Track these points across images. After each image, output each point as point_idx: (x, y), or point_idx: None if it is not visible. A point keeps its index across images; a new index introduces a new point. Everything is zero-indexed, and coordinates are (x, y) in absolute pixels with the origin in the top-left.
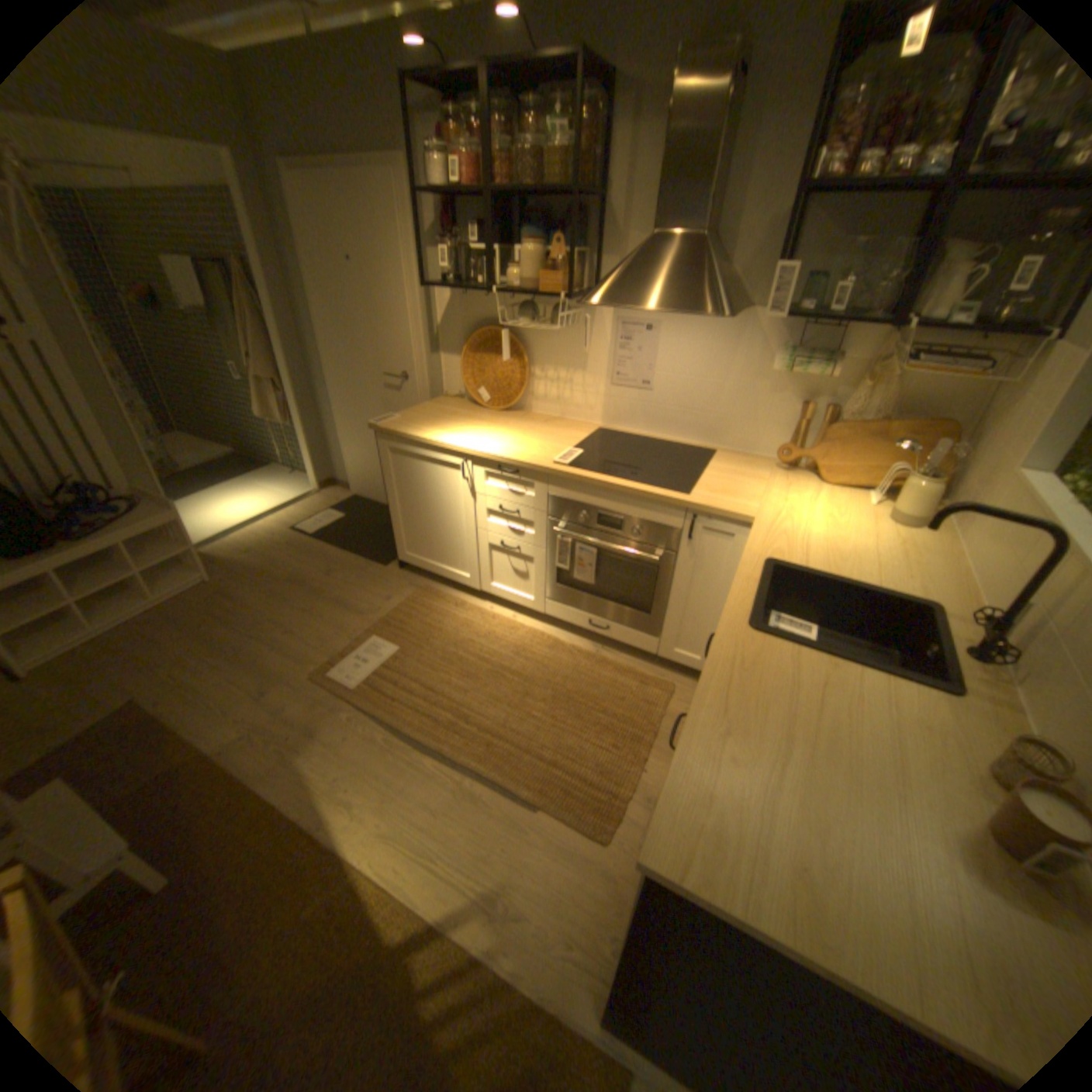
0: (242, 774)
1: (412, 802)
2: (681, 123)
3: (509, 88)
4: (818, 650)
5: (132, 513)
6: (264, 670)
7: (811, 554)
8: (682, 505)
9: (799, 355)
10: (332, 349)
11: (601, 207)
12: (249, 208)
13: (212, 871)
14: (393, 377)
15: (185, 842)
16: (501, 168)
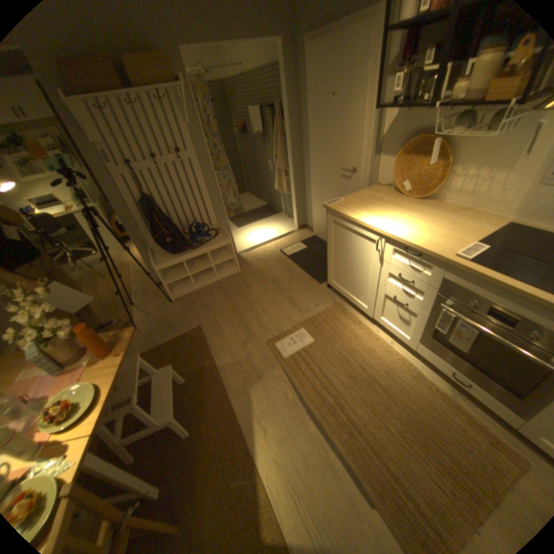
0: (227, 385)
1: (298, 450)
2: None
3: None
4: None
5: (215, 238)
6: (249, 329)
7: None
8: None
9: None
10: (316, 153)
11: None
12: (286, 71)
13: (203, 433)
14: (346, 170)
15: (198, 411)
16: None
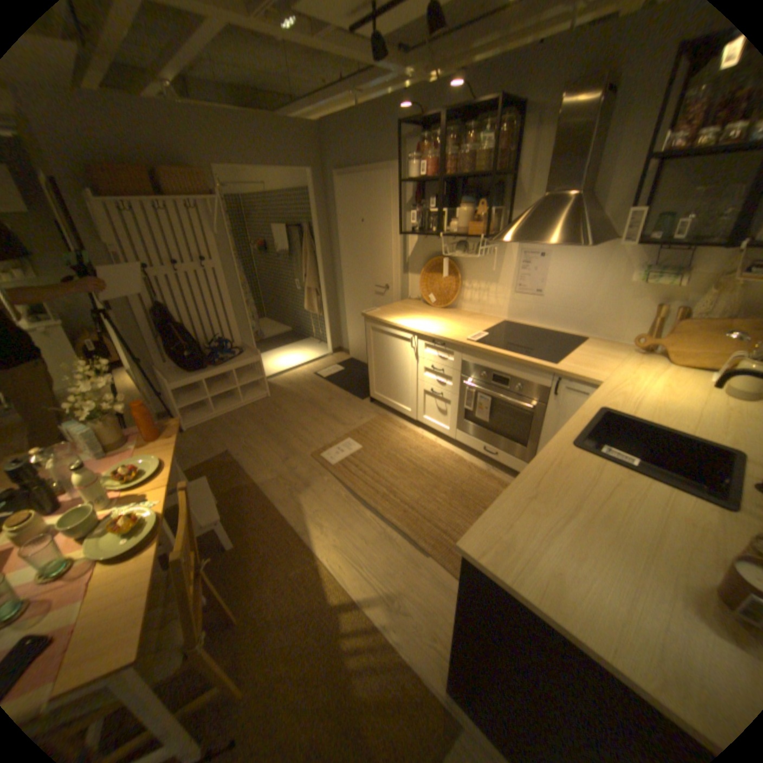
0: (271, 498)
1: (355, 534)
2: (565, 127)
3: (460, 119)
4: (621, 465)
5: (240, 356)
6: (289, 447)
7: (642, 408)
8: (550, 370)
9: (653, 270)
10: (349, 272)
11: (513, 181)
12: (315, 198)
13: (249, 542)
14: (379, 288)
15: (240, 525)
16: (452, 164)
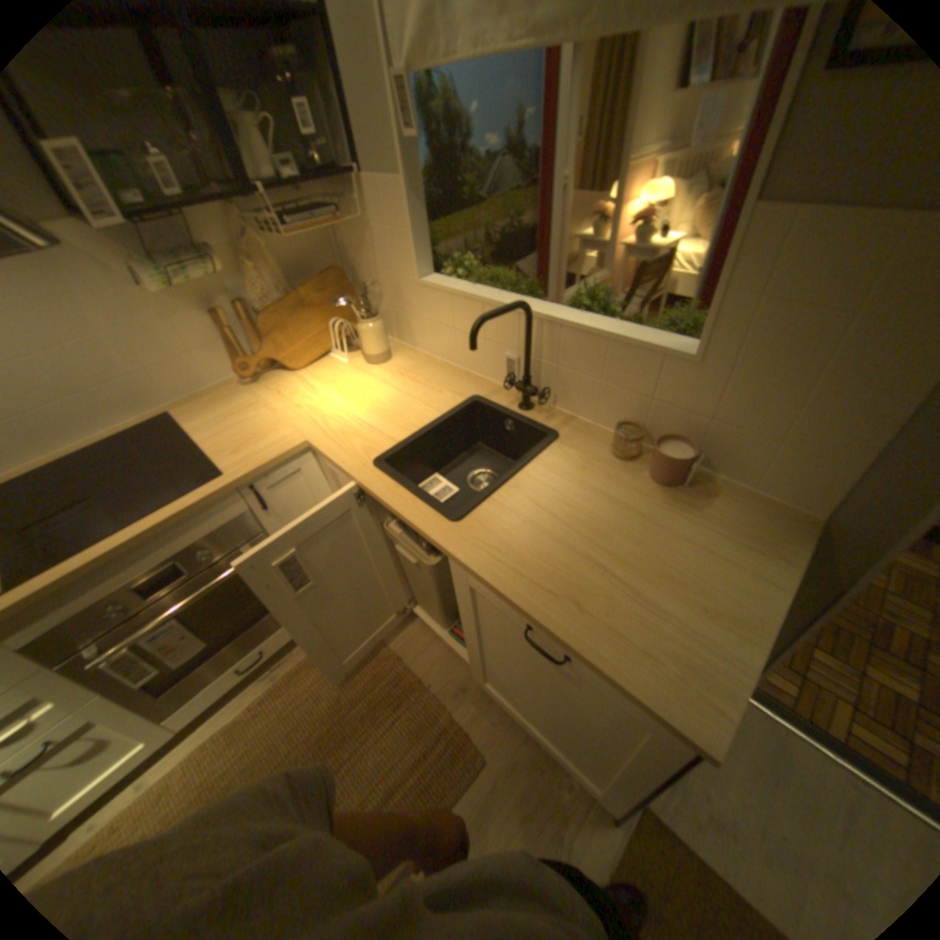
0: None
1: None
2: None
3: None
4: (496, 486)
5: None
6: None
7: (380, 429)
8: (228, 487)
9: (162, 262)
10: None
11: None
12: None
13: None
14: None
15: None
16: None
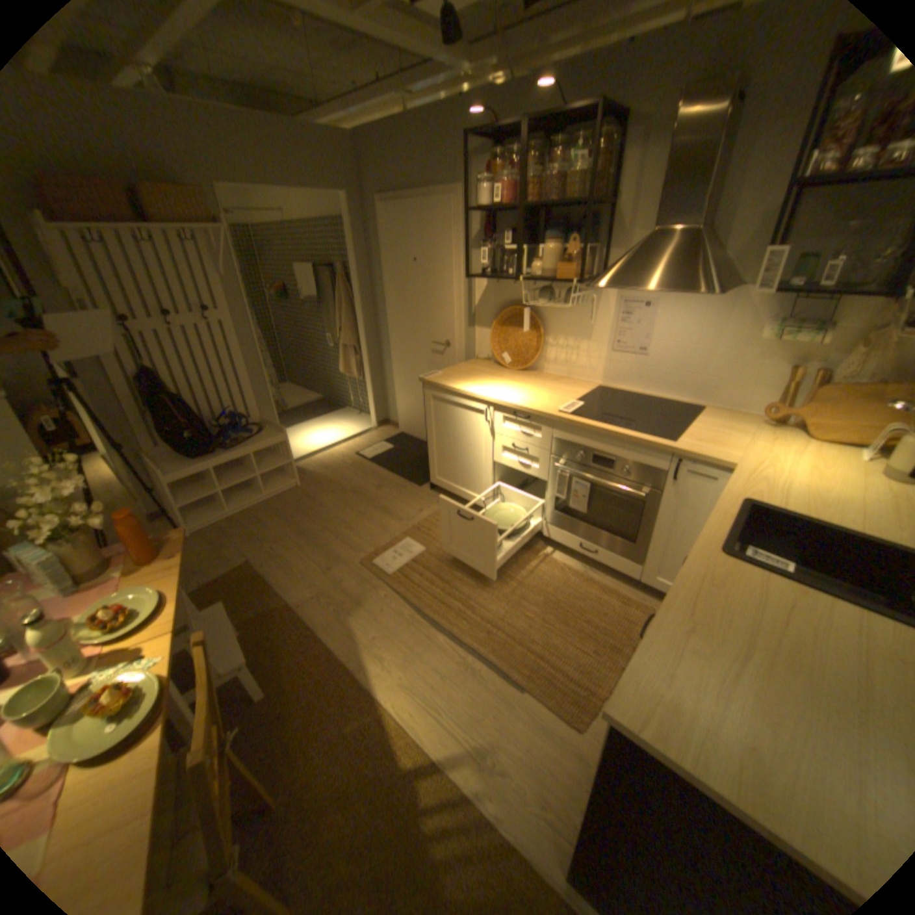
0: (311, 623)
1: (427, 666)
2: (682, 143)
3: (543, 131)
4: (790, 578)
5: (260, 434)
6: (331, 552)
7: (792, 498)
8: (669, 449)
9: (789, 324)
10: (397, 325)
11: (611, 212)
12: (352, 229)
13: (287, 686)
14: (438, 344)
15: (272, 663)
16: (532, 189)
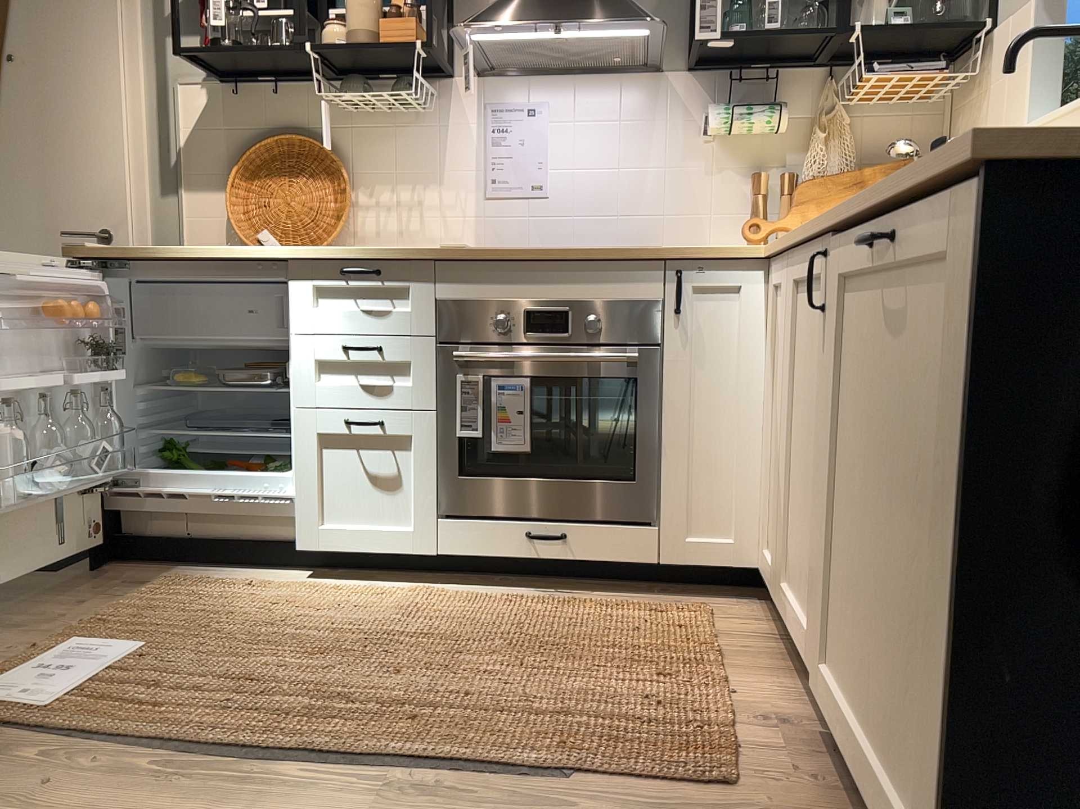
0: None
1: None
2: None
3: None
4: None
5: None
6: None
7: None
8: (662, 254)
9: (734, 108)
10: None
11: None
12: None
13: None
14: (82, 235)
15: None
16: None
